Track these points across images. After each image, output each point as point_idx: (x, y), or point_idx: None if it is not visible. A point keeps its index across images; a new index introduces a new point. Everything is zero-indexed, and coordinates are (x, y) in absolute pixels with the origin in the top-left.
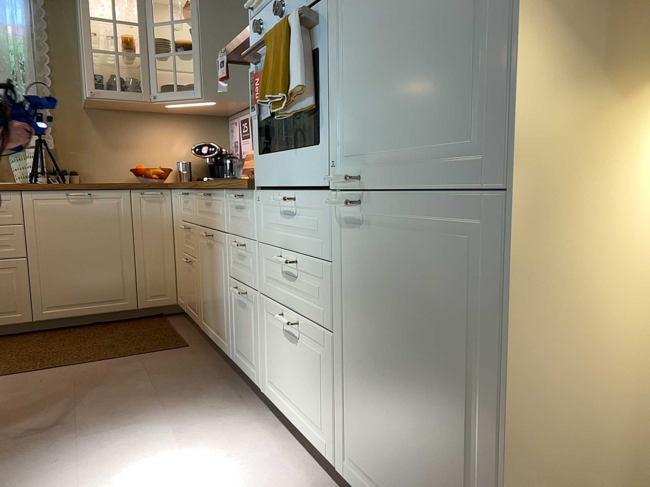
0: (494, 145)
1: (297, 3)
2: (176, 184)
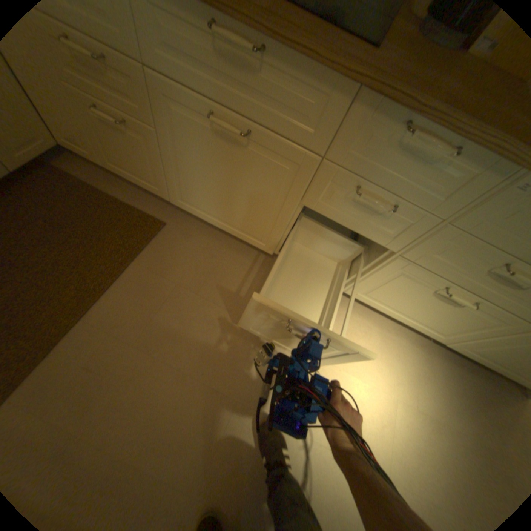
0: None
1: None
2: None
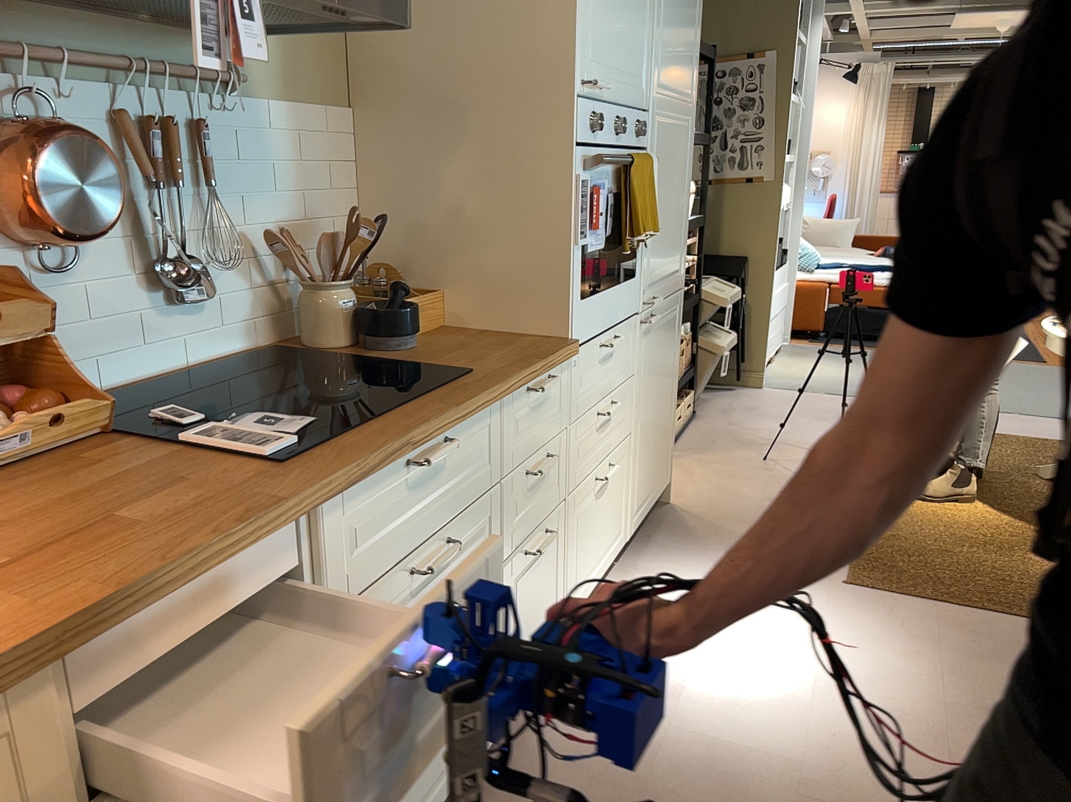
0: (679, 270)
1: (627, 137)
2: (97, 617)
